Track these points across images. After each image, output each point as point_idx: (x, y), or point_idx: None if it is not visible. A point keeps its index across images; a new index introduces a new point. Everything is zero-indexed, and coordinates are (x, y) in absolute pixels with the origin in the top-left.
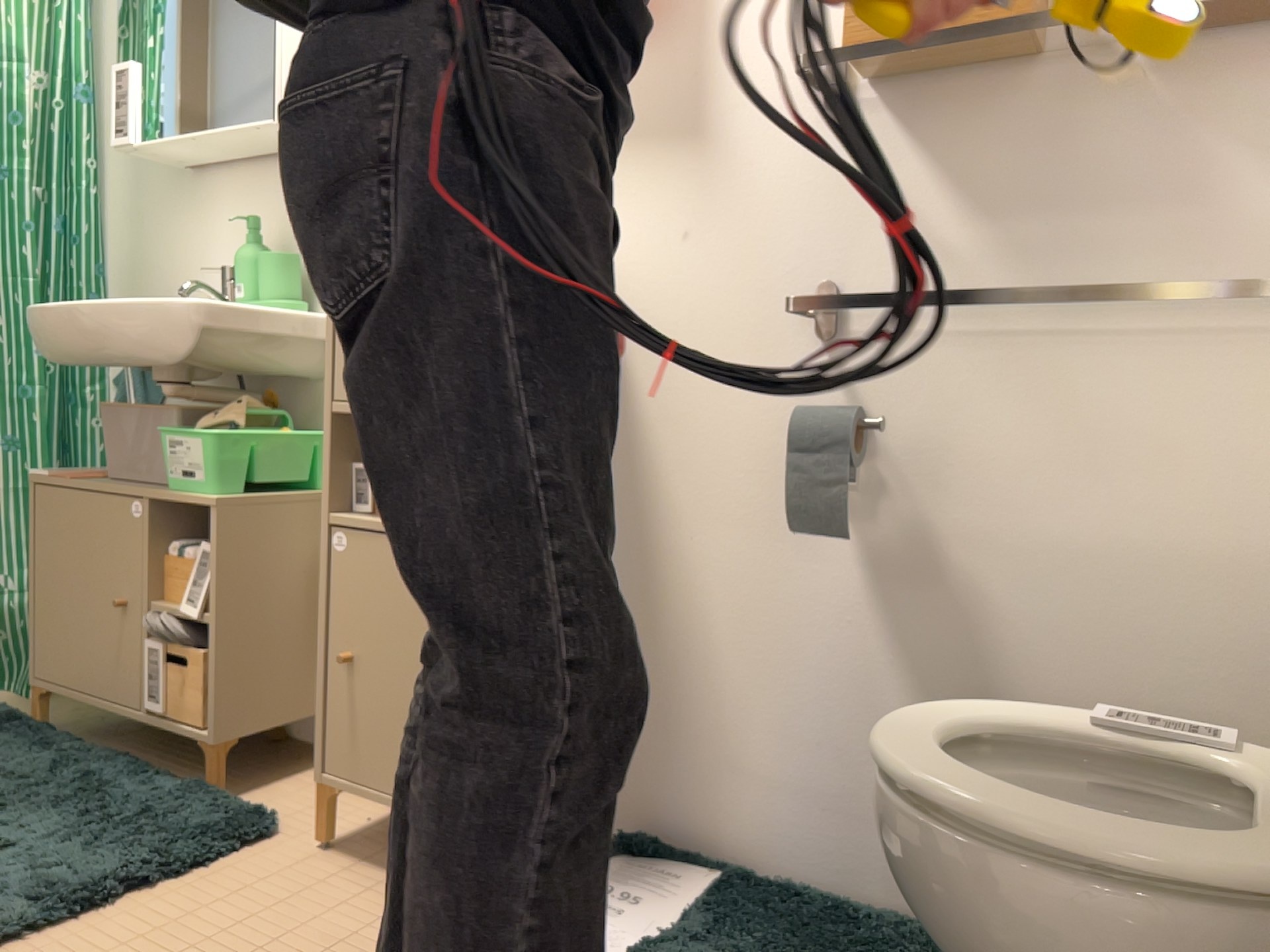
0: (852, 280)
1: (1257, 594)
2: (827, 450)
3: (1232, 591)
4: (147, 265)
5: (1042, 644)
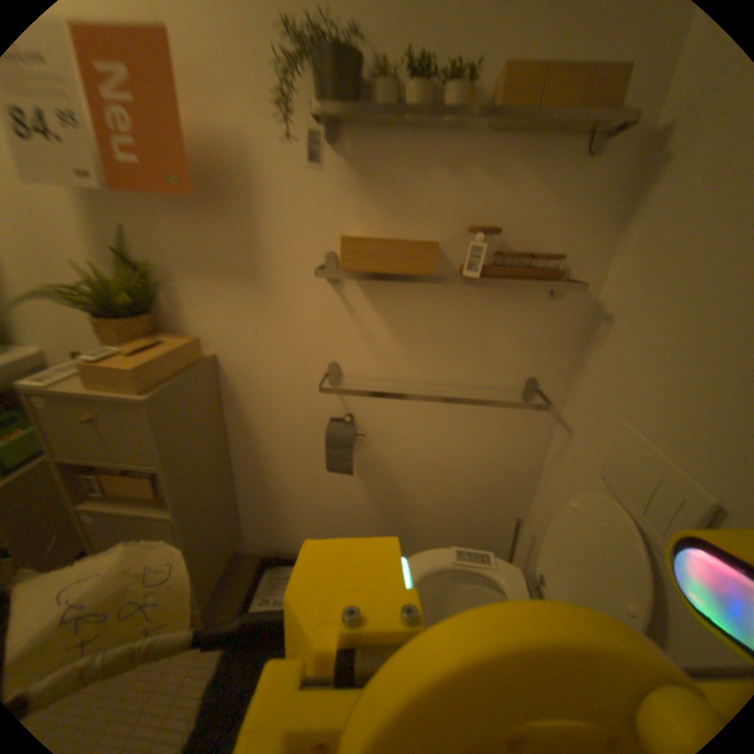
0: (347, 361)
1: (493, 477)
2: (344, 449)
3: (485, 477)
4: None
5: (422, 492)
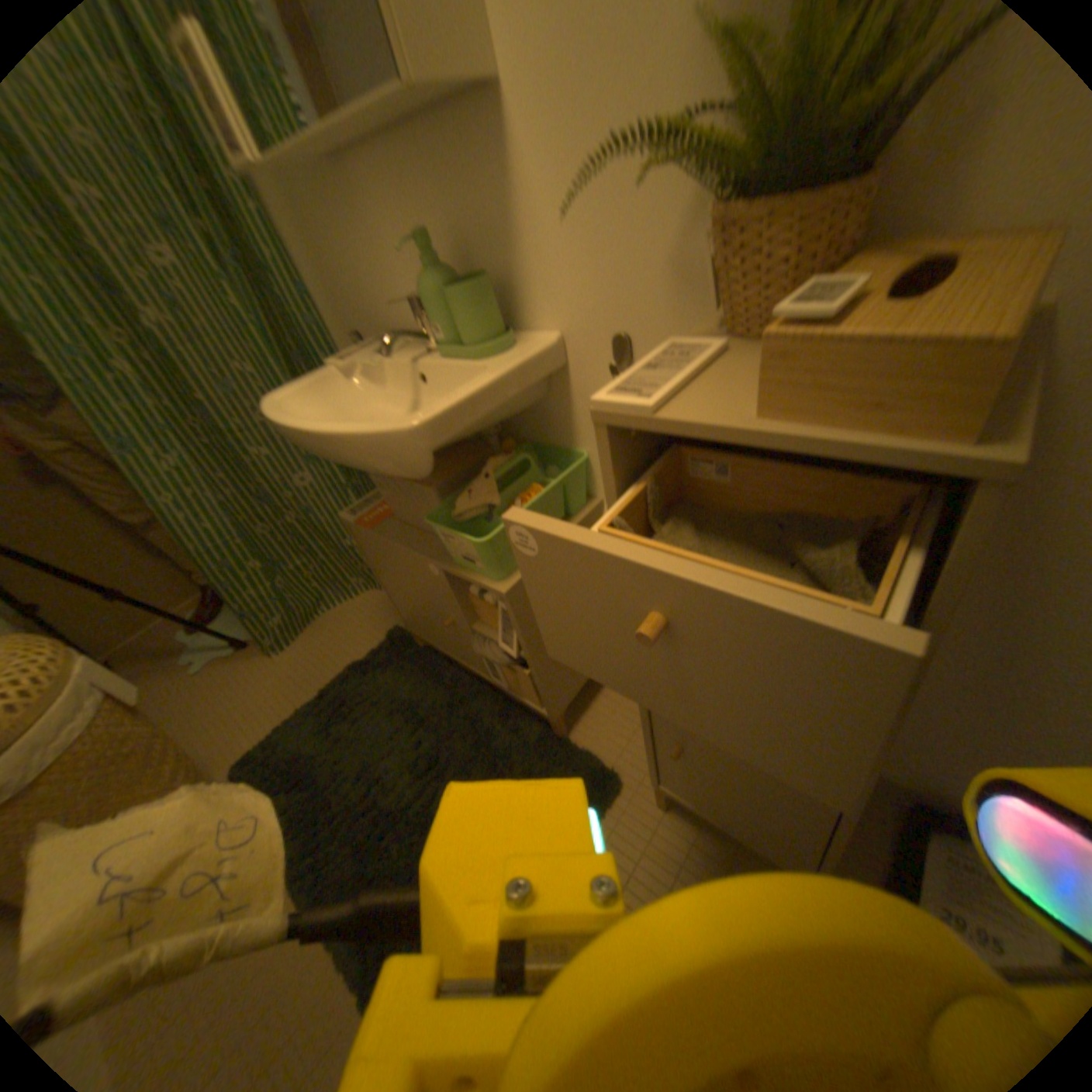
0: None
1: None
2: None
3: None
4: (330, 281)
5: None
